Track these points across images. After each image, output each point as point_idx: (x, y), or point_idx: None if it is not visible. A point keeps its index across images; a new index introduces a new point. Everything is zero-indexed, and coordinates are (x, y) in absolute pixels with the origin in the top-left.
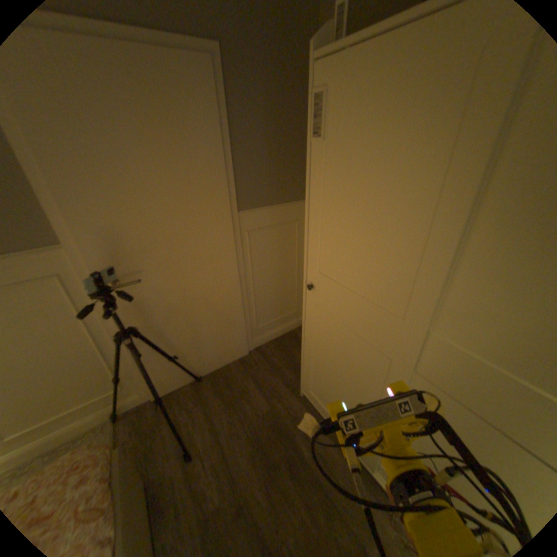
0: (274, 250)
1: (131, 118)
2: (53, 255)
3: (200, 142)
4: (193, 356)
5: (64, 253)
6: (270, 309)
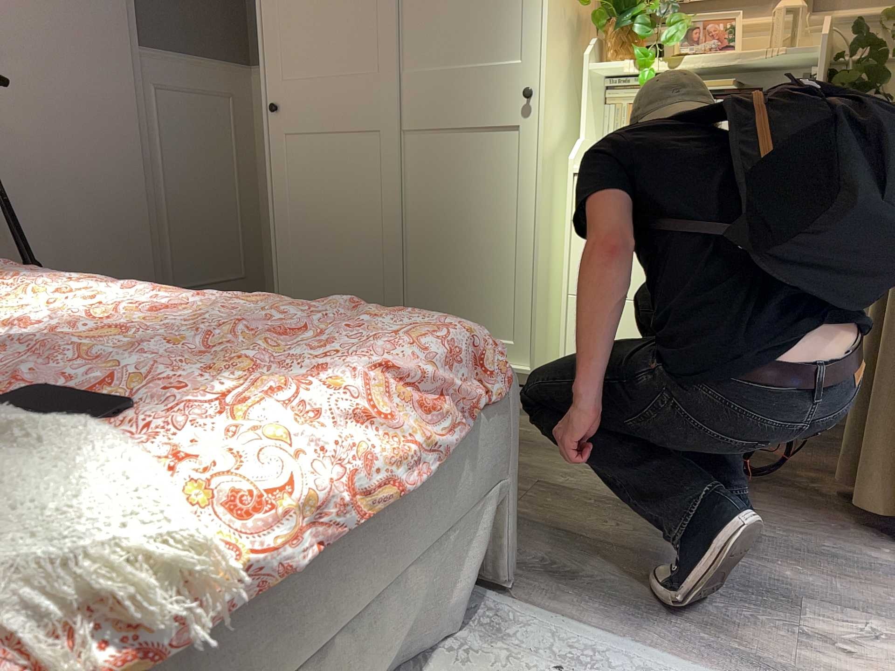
0: (200, 137)
1: None
2: None
3: None
4: None
5: None
6: (199, 256)
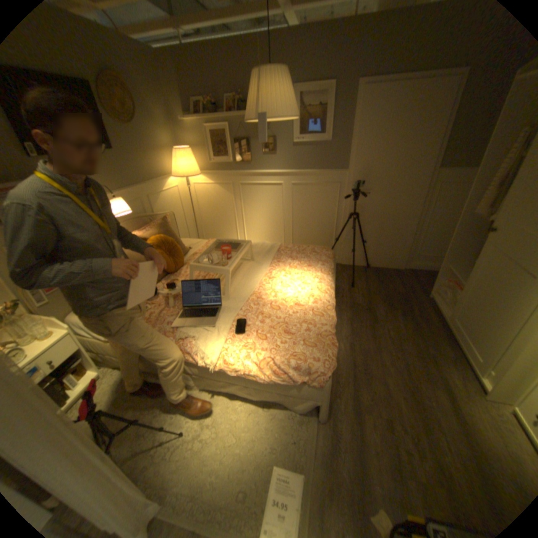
0: (457, 201)
1: (401, 114)
2: (343, 173)
3: (432, 124)
4: (371, 251)
5: (346, 174)
6: (435, 246)
